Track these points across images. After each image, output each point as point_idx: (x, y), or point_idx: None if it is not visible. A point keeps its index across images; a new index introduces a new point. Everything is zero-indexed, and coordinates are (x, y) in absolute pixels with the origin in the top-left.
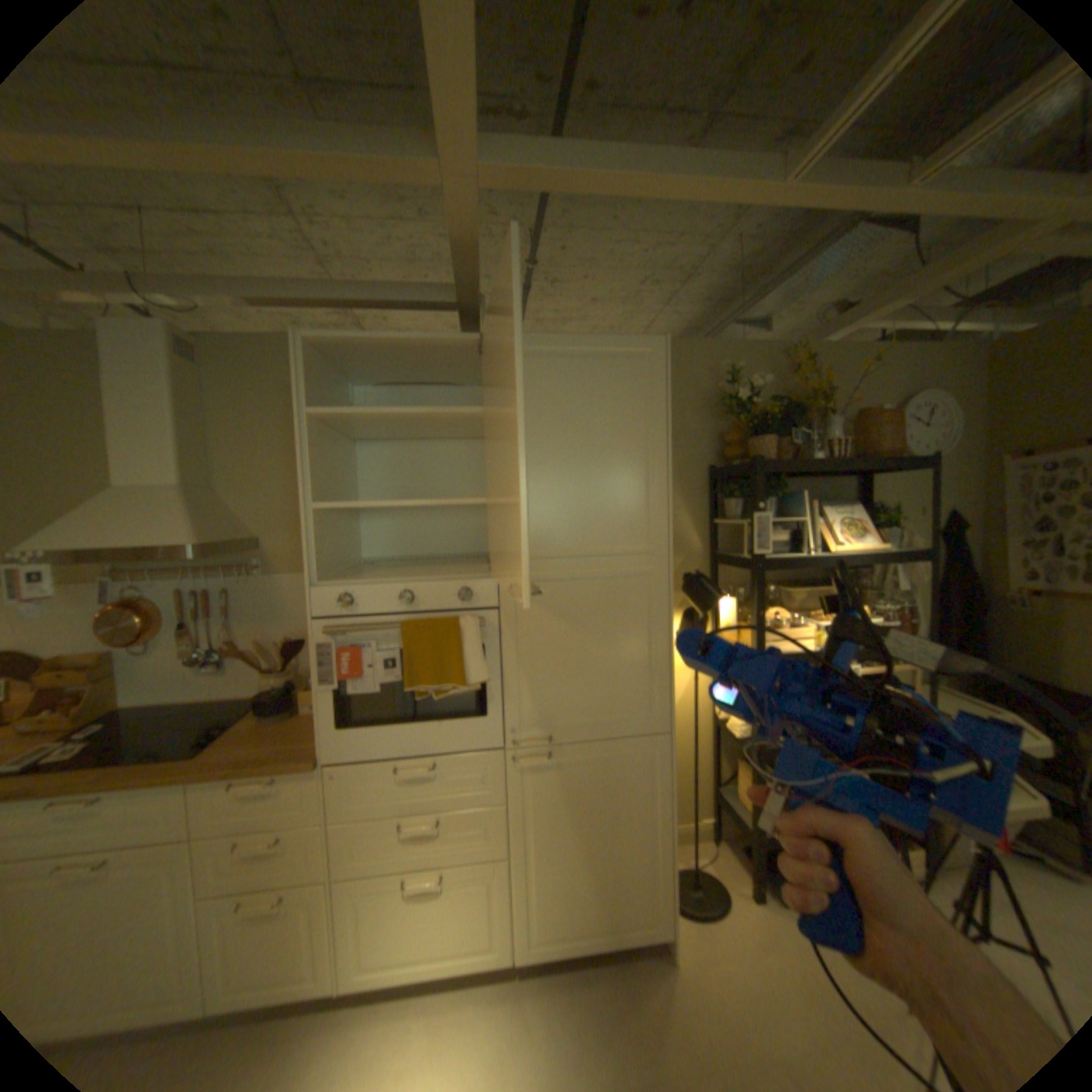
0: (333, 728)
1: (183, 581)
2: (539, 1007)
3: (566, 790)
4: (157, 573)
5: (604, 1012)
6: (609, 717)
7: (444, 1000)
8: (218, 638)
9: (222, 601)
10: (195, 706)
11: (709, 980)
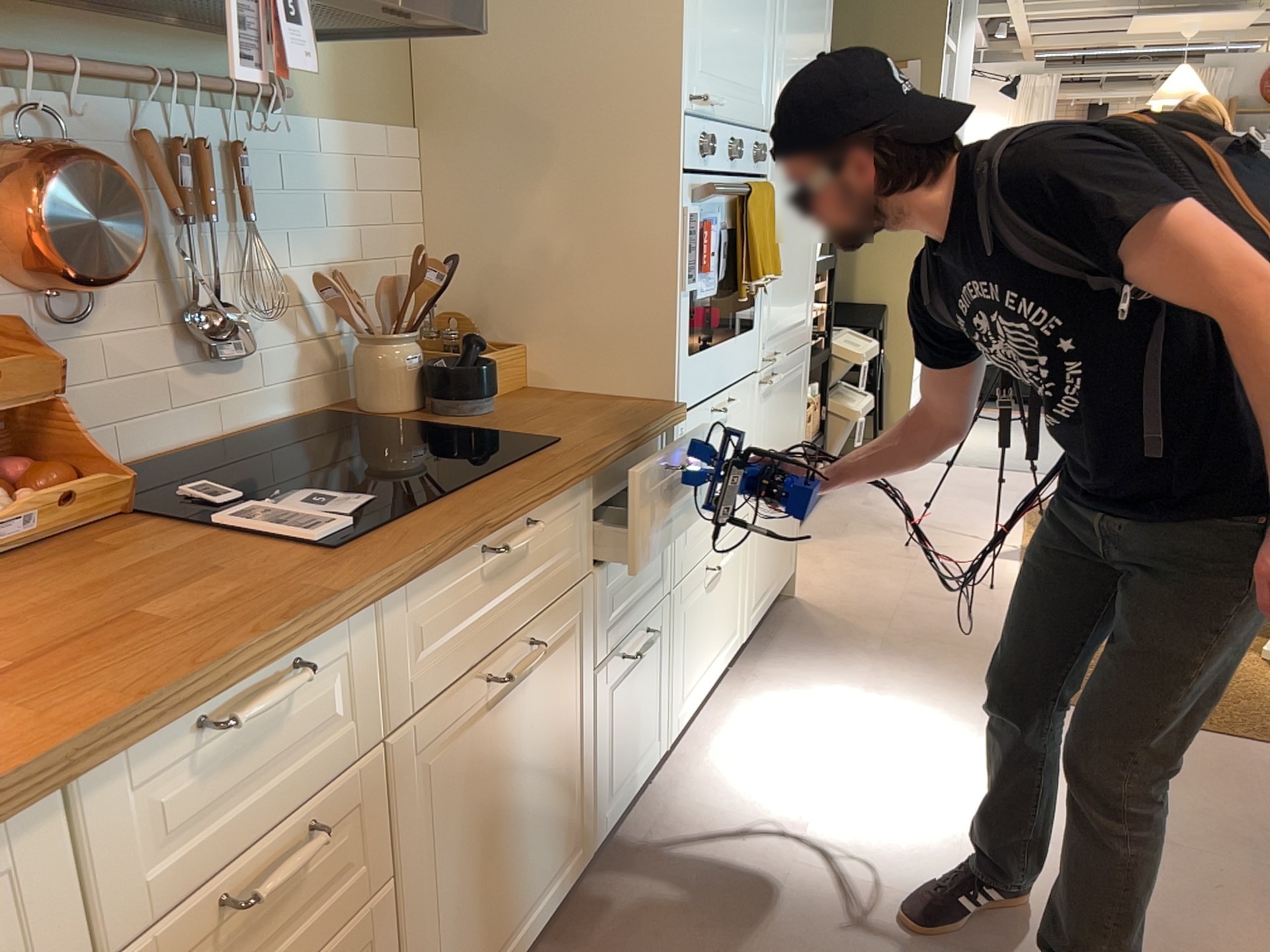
0: (687, 354)
1: (161, 111)
2: (770, 664)
3: (775, 417)
4: (115, 76)
5: (804, 638)
6: (793, 326)
7: (711, 710)
8: (247, 271)
9: (255, 175)
10: (203, 451)
11: (818, 590)
